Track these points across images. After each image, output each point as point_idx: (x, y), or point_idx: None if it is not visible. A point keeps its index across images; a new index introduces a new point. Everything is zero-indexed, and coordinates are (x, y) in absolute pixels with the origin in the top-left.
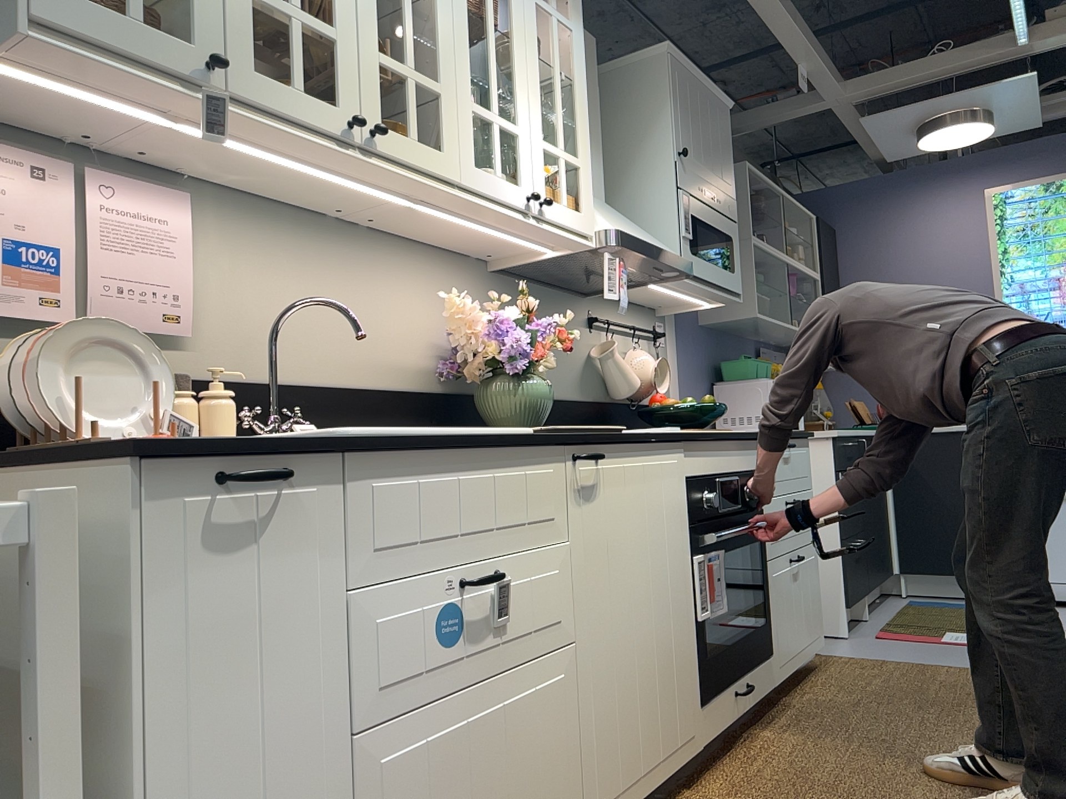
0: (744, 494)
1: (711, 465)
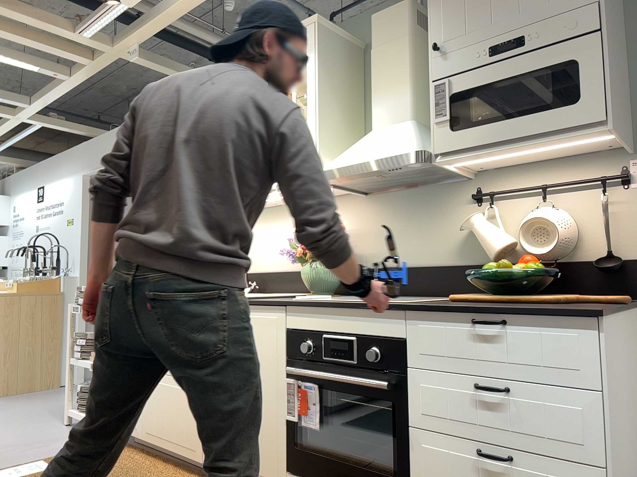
0: (366, 354)
1: (316, 324)
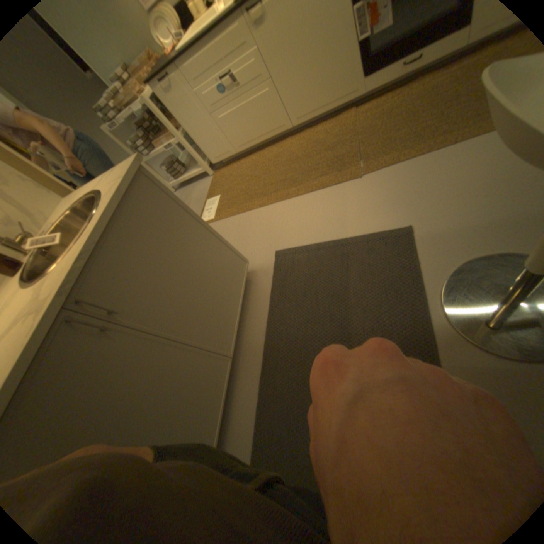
0: None
1: None
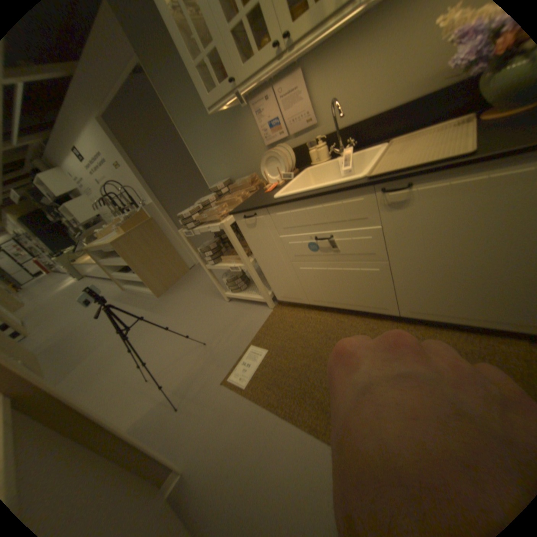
0: None
1: None
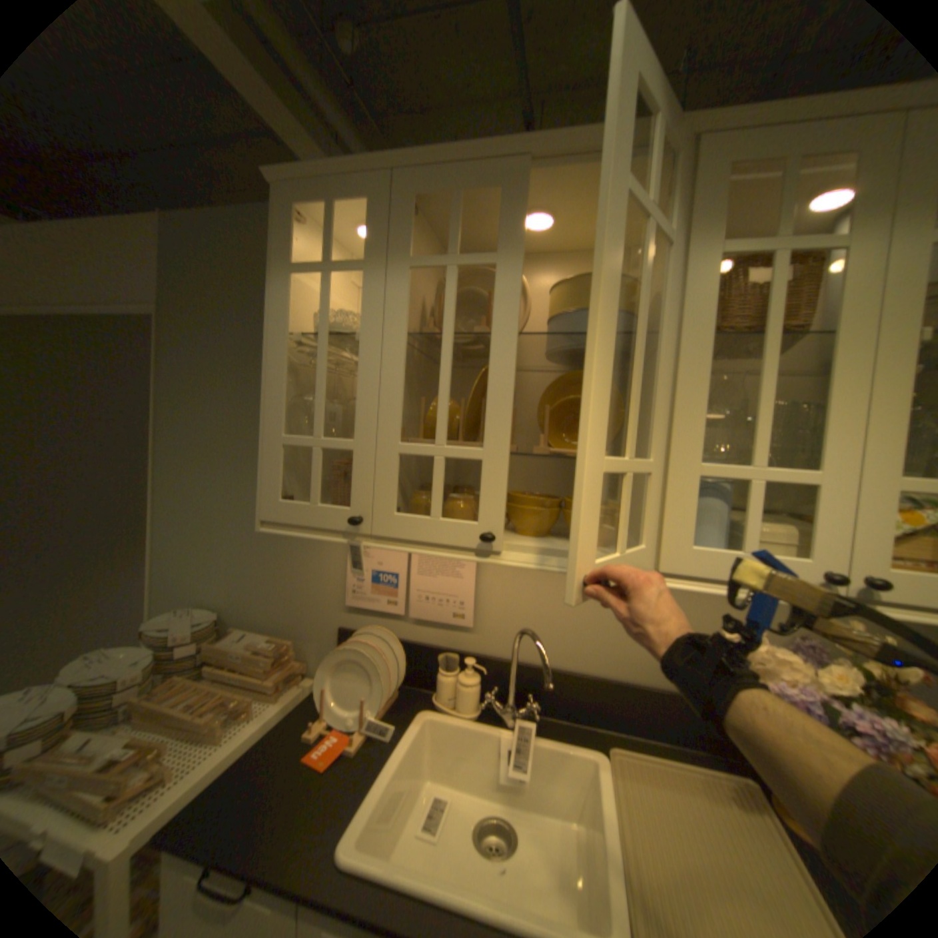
0: None
1: None
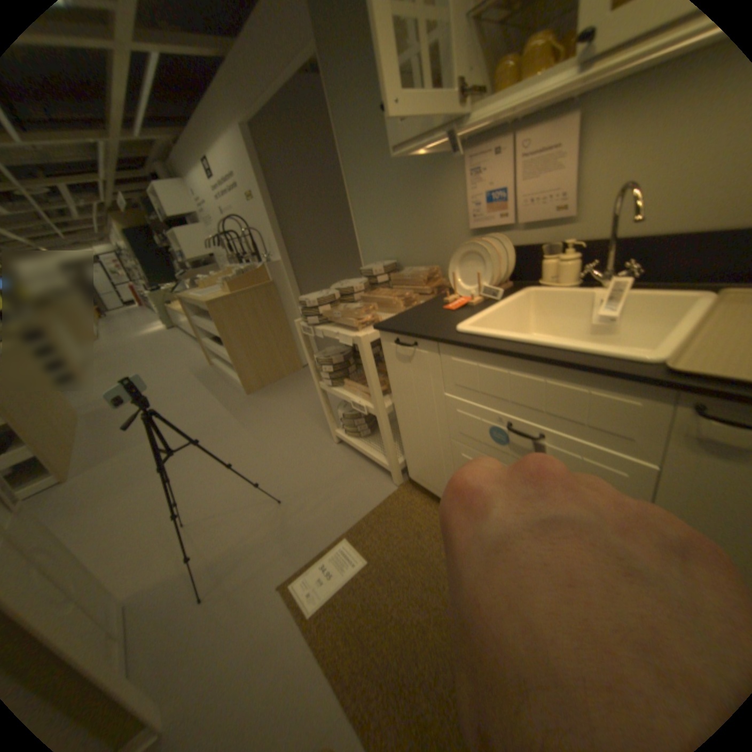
0: None
1: None
